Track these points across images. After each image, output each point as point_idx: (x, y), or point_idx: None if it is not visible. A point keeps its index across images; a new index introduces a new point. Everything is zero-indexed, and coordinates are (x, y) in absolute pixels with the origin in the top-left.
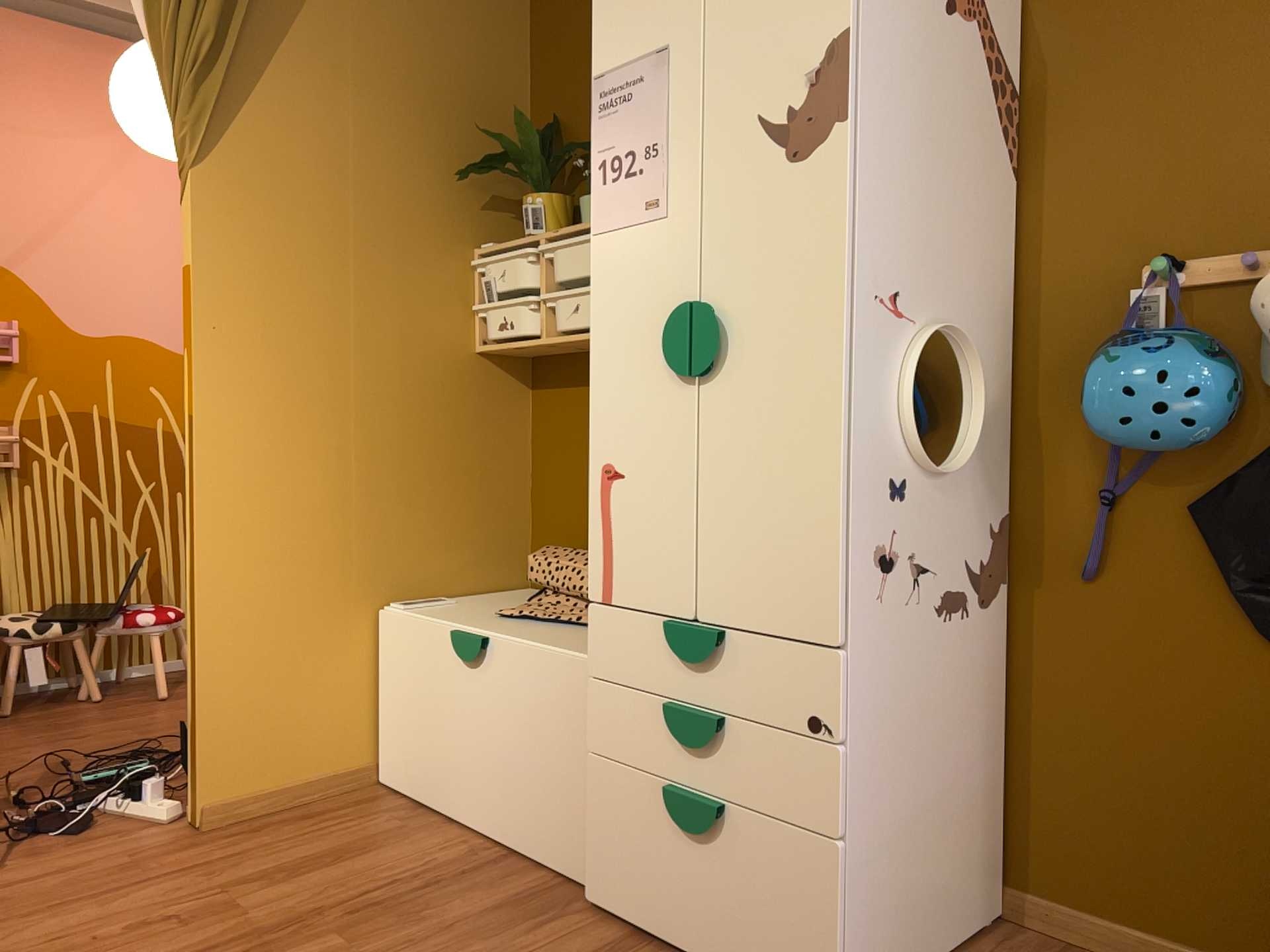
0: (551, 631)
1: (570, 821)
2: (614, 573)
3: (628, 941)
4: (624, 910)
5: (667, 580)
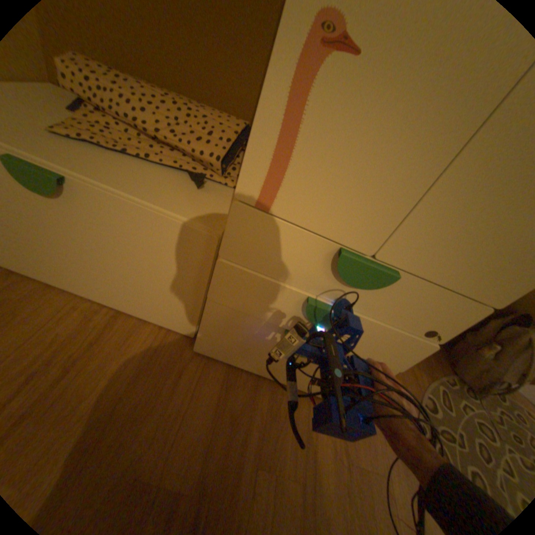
0: (133, 170)
1: (176, 309)
2: (286, 182)
3: (231, 373)
4: (225, 358)
5: (359, 213)
